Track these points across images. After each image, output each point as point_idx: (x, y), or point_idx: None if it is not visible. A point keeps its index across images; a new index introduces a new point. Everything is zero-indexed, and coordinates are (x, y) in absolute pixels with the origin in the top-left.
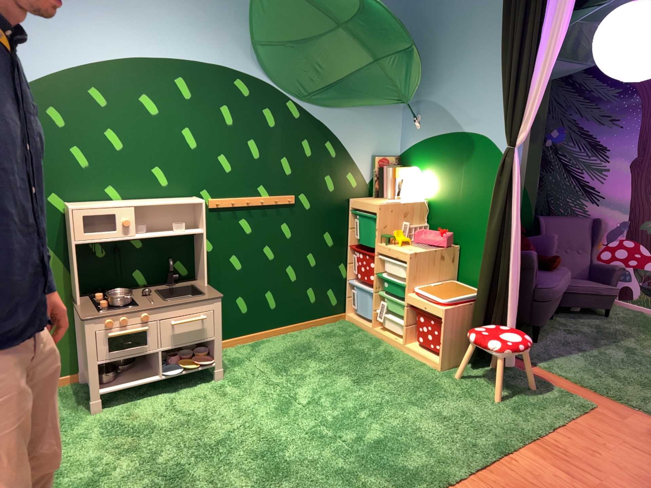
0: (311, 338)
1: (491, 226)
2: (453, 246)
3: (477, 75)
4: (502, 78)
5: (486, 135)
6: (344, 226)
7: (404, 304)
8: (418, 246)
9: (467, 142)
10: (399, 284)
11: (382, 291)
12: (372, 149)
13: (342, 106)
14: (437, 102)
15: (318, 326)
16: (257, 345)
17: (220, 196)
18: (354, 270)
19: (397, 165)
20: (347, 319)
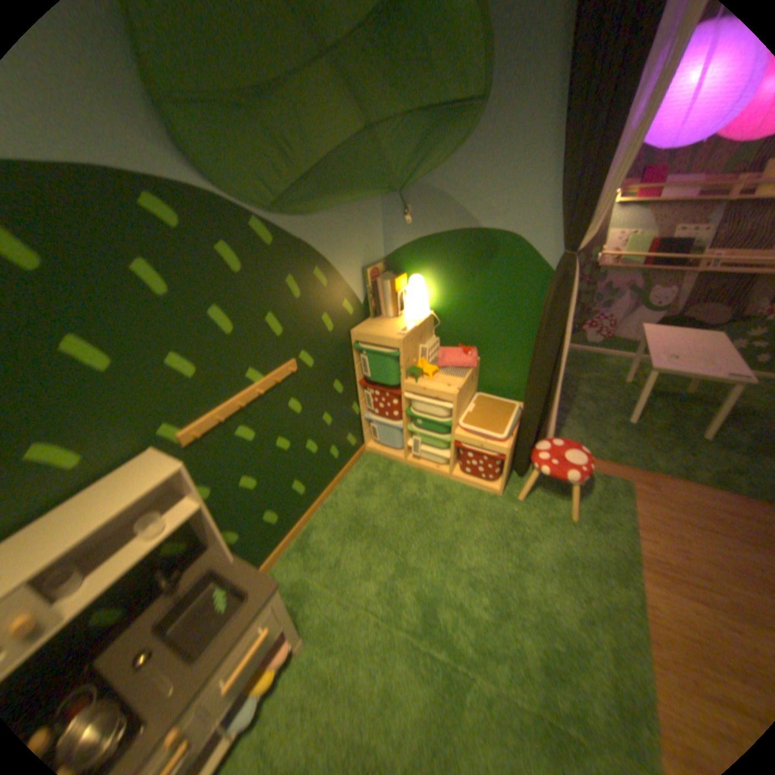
0: (352, 499)
1: (545, 349)
2: (475, 361)
3: (504, 146)
4: (569, 154)
5: (516, 232)
6: (350, 364)
7: (446, 438)
8: (447, 375)
9: (487, 242)
10: (441, 423)
11: (410, 424)
12: (360, 260)
13: (324, 209)
14: (436, 188)
15: (346, 474)
16: (303, 542)
17: (194, 418)
18: (371, 408)
19: (385, 273)
20: (367, 449)
